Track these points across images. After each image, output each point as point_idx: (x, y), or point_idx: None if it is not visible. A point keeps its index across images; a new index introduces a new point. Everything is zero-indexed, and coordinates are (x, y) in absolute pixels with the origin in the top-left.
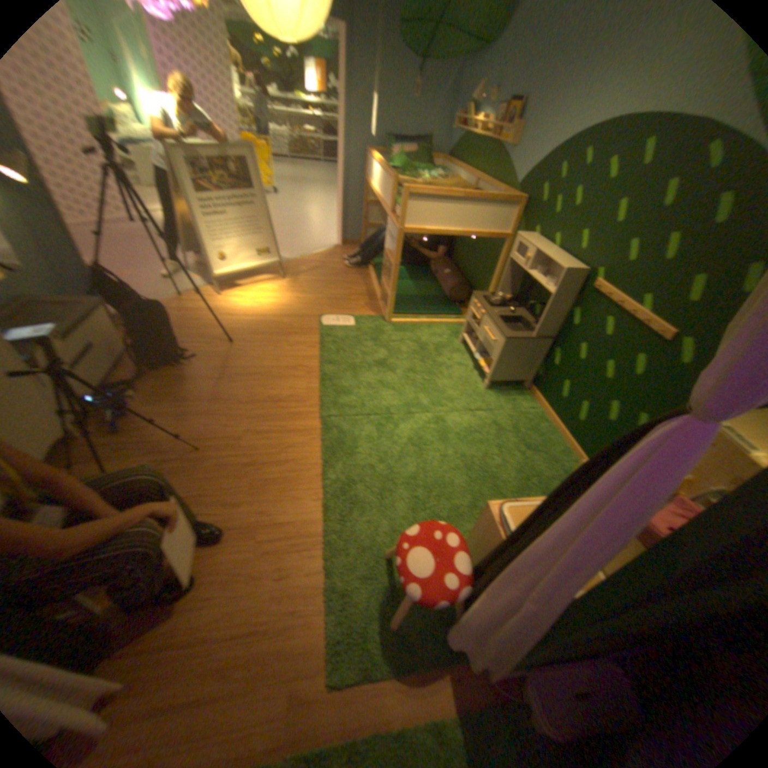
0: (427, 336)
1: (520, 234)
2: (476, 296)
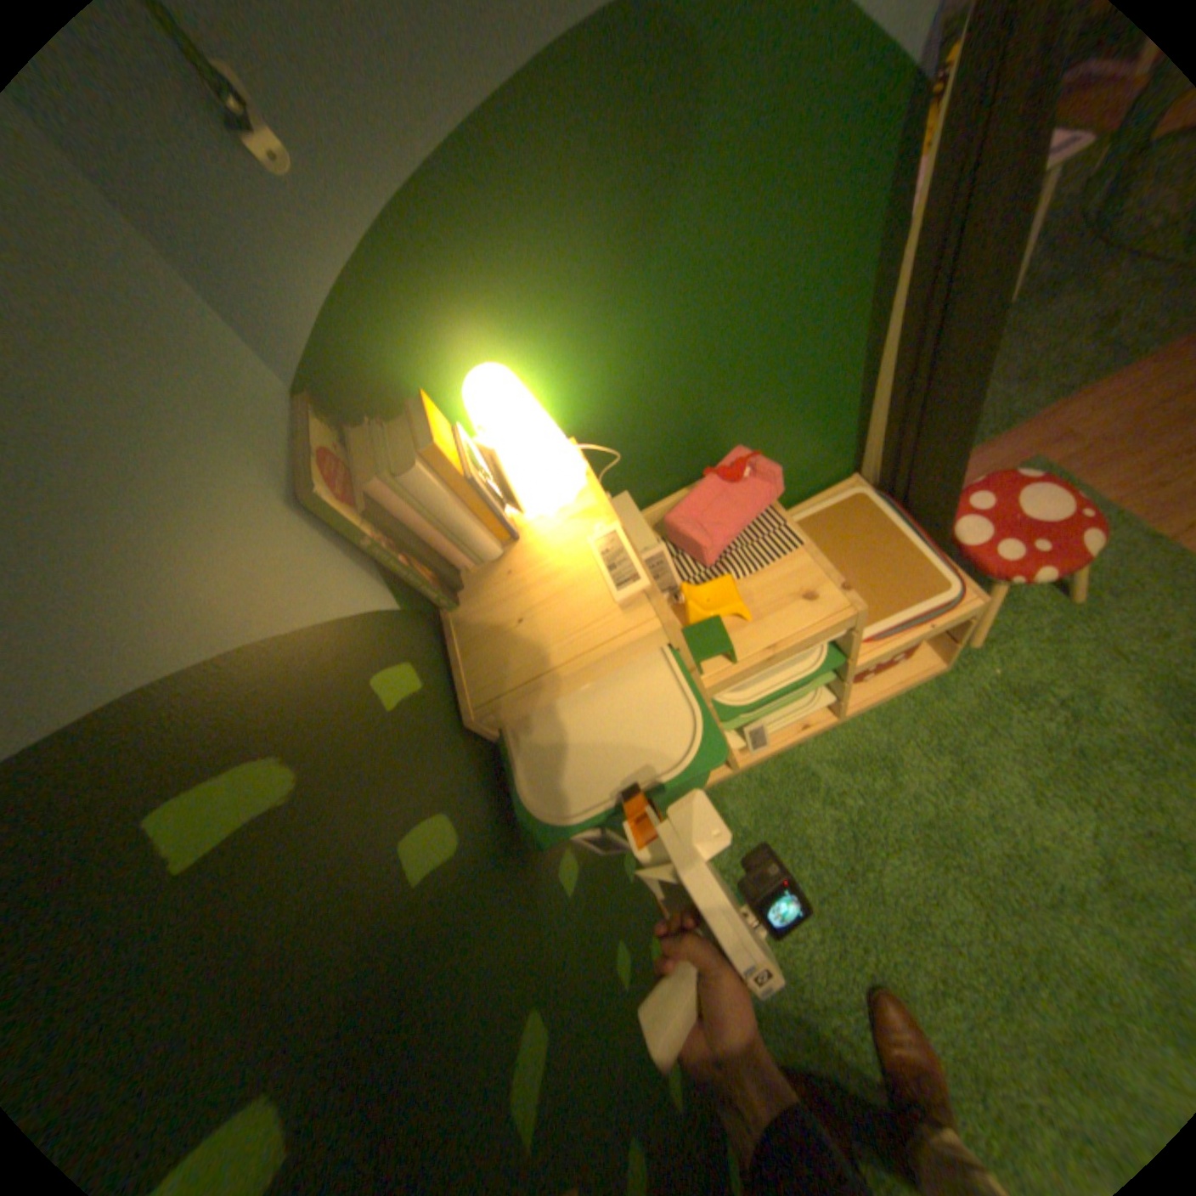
0: None
1: None
2: None
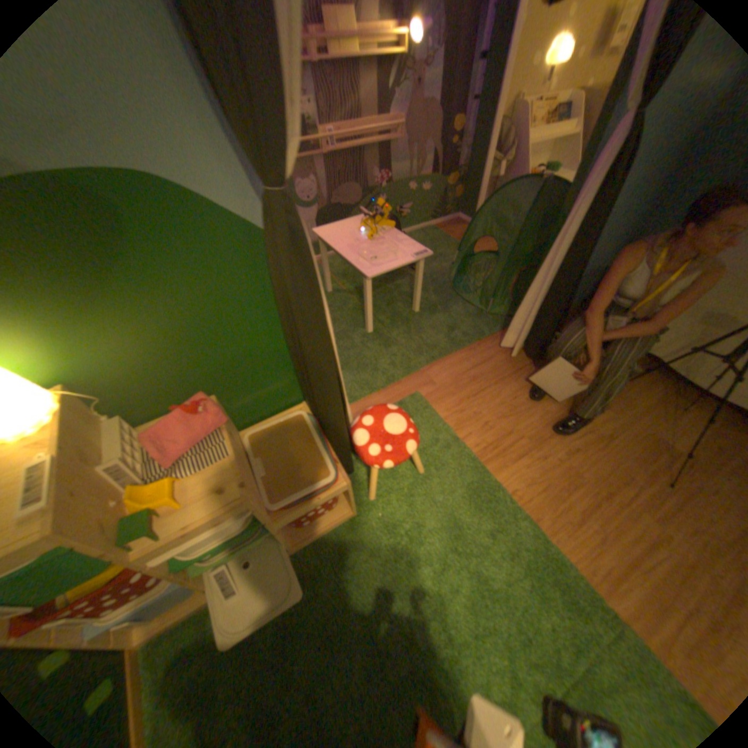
0: None
1: None
2: None
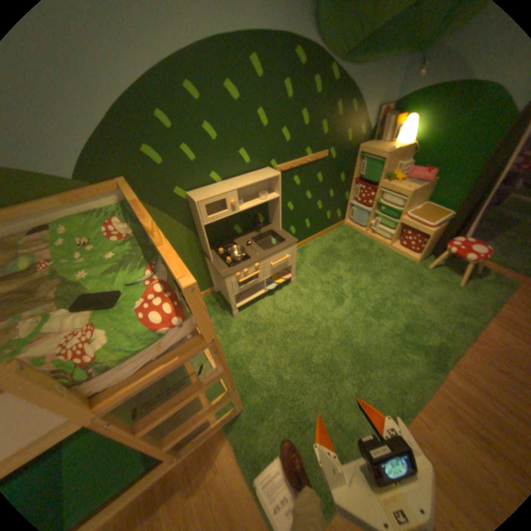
0: (239, 348)
1: (194, 200)
2: (229, 272)
